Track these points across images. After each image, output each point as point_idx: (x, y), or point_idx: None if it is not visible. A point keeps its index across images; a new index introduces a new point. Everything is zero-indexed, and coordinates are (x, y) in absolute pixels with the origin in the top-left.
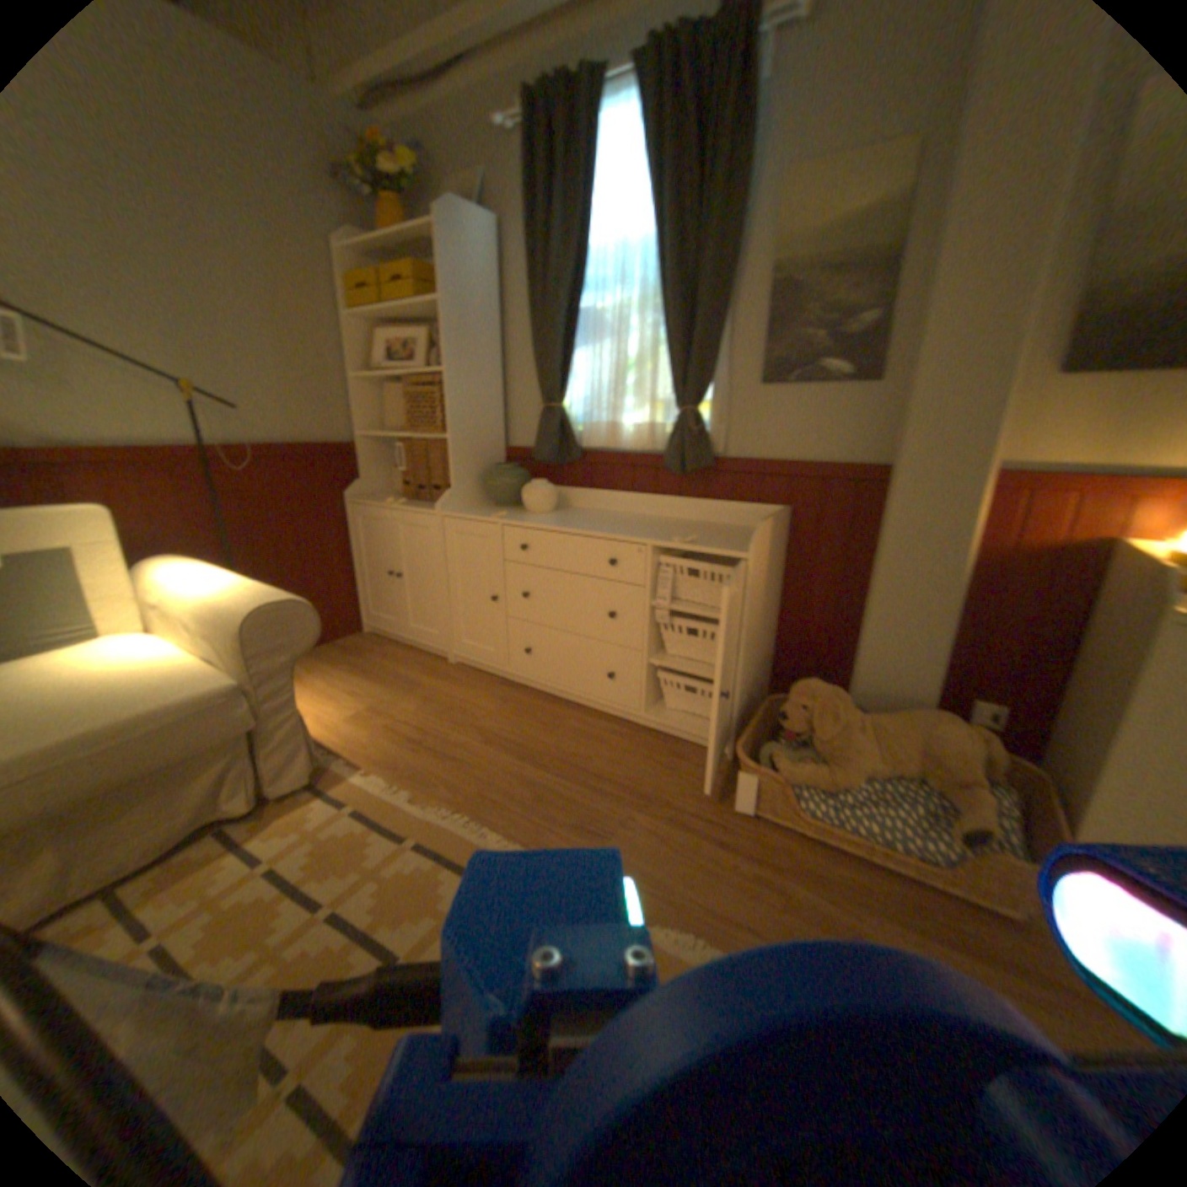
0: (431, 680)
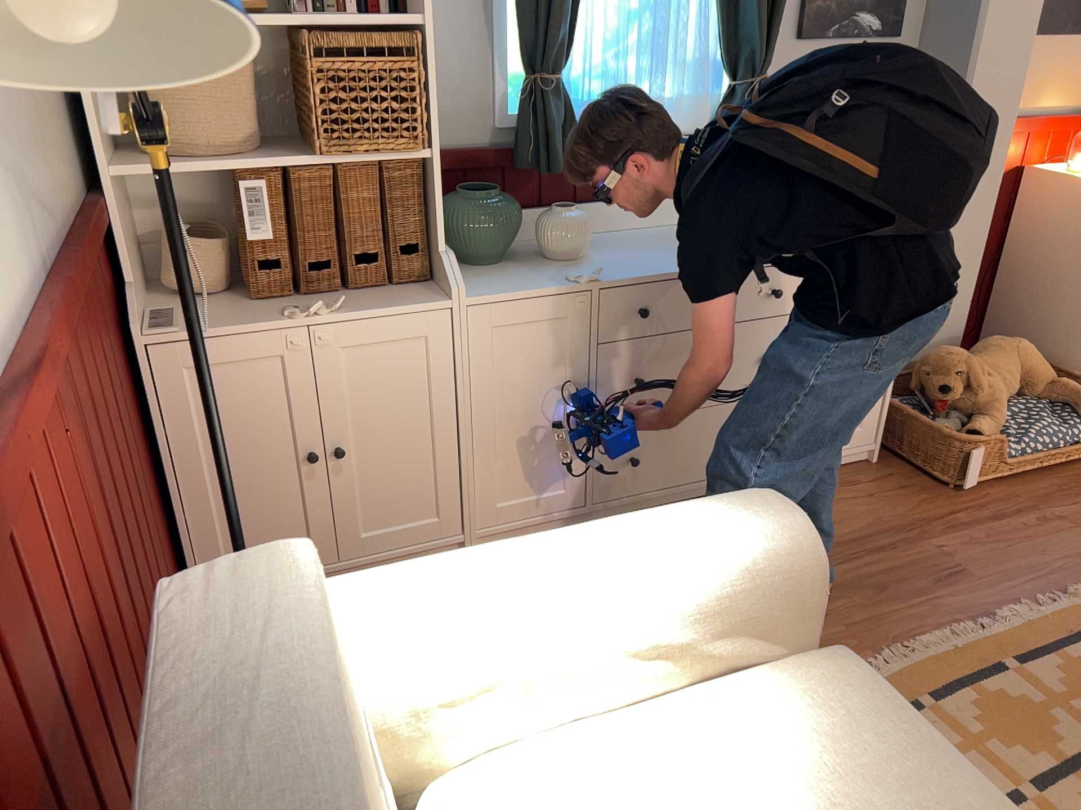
0: None
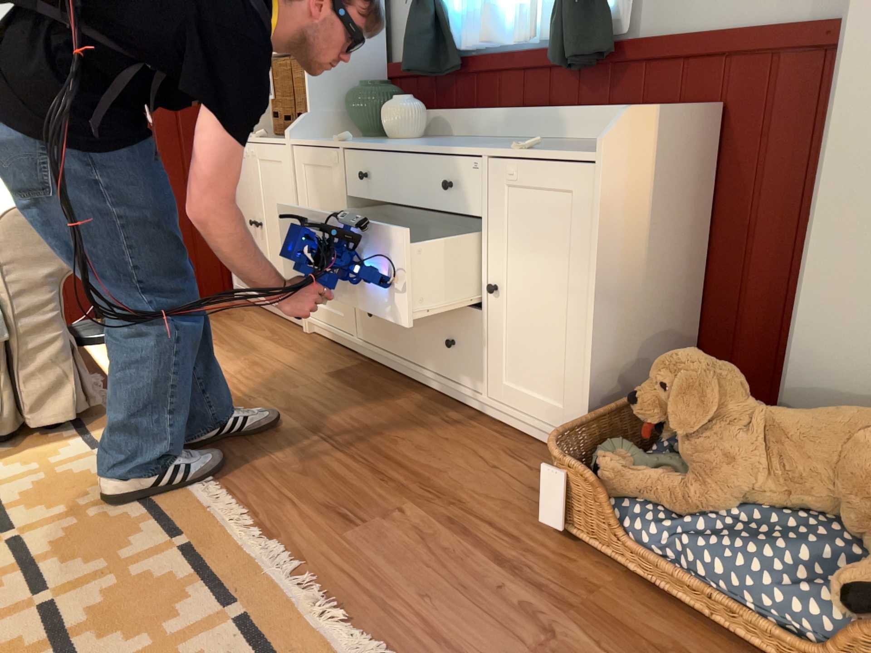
0: (273, 346)
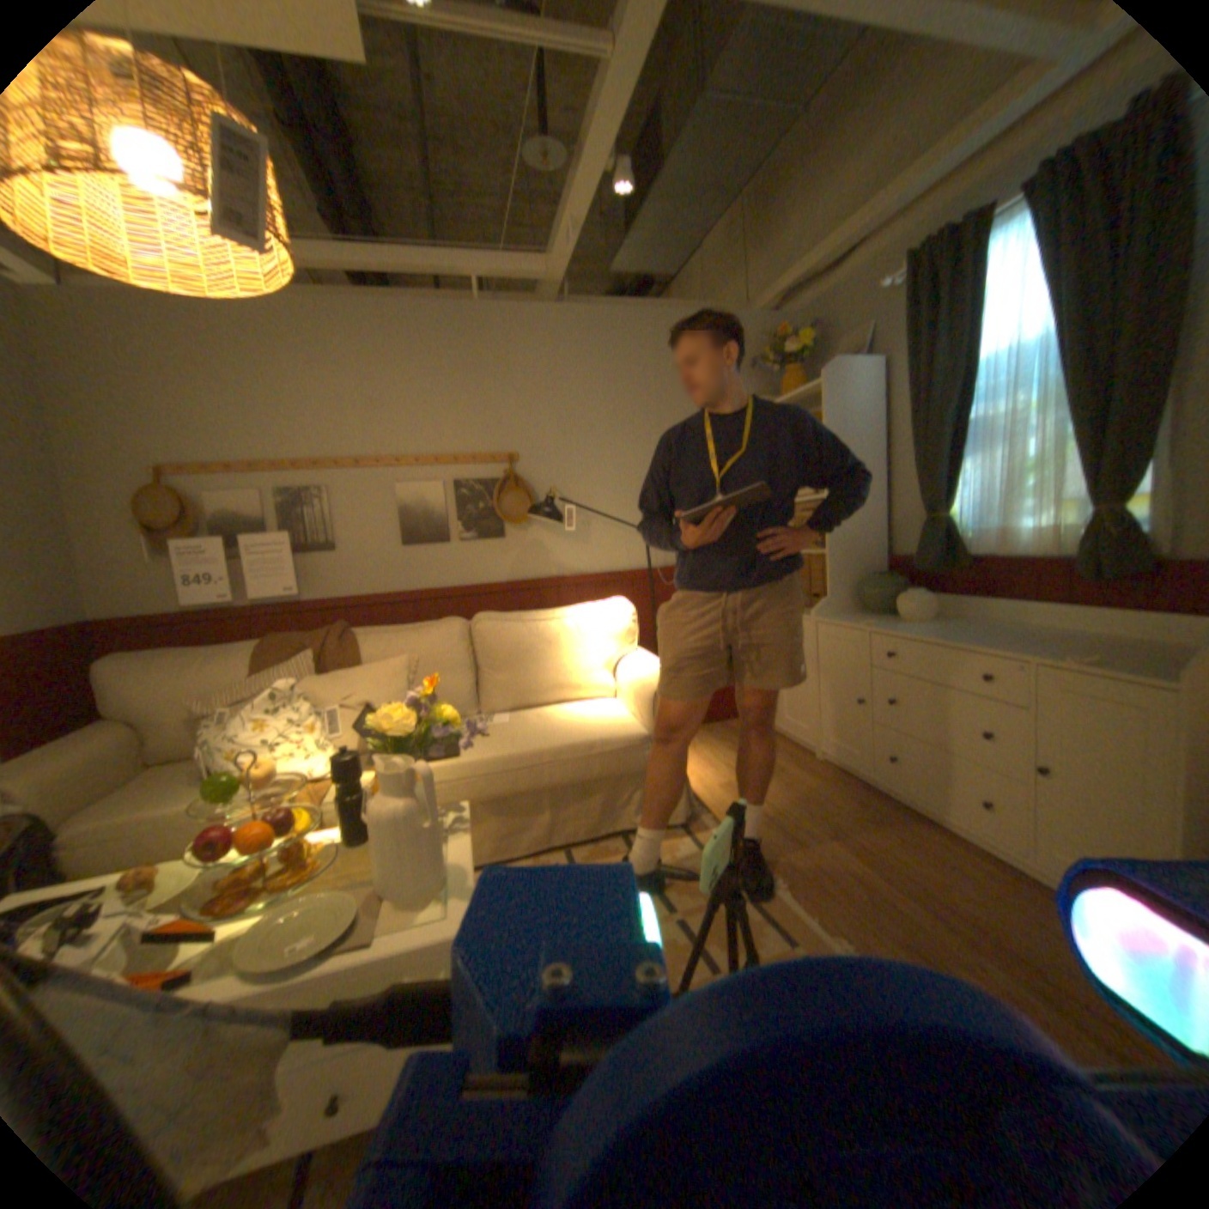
0: (797, 771)
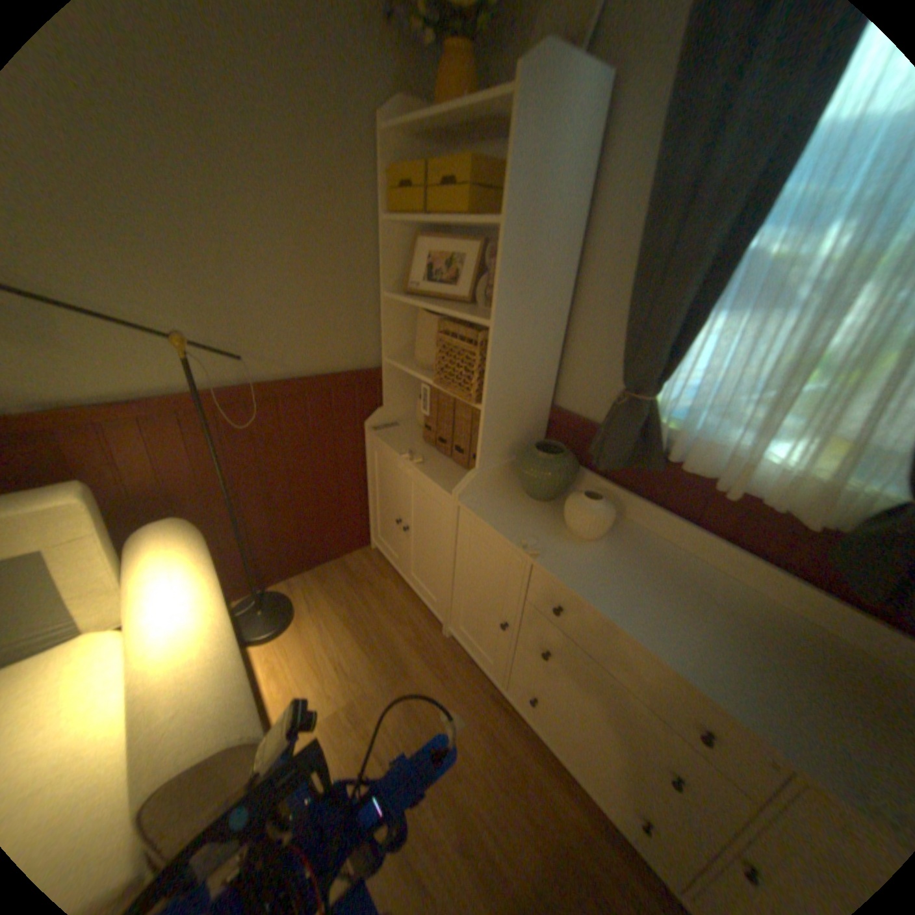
0: (421, 666)
